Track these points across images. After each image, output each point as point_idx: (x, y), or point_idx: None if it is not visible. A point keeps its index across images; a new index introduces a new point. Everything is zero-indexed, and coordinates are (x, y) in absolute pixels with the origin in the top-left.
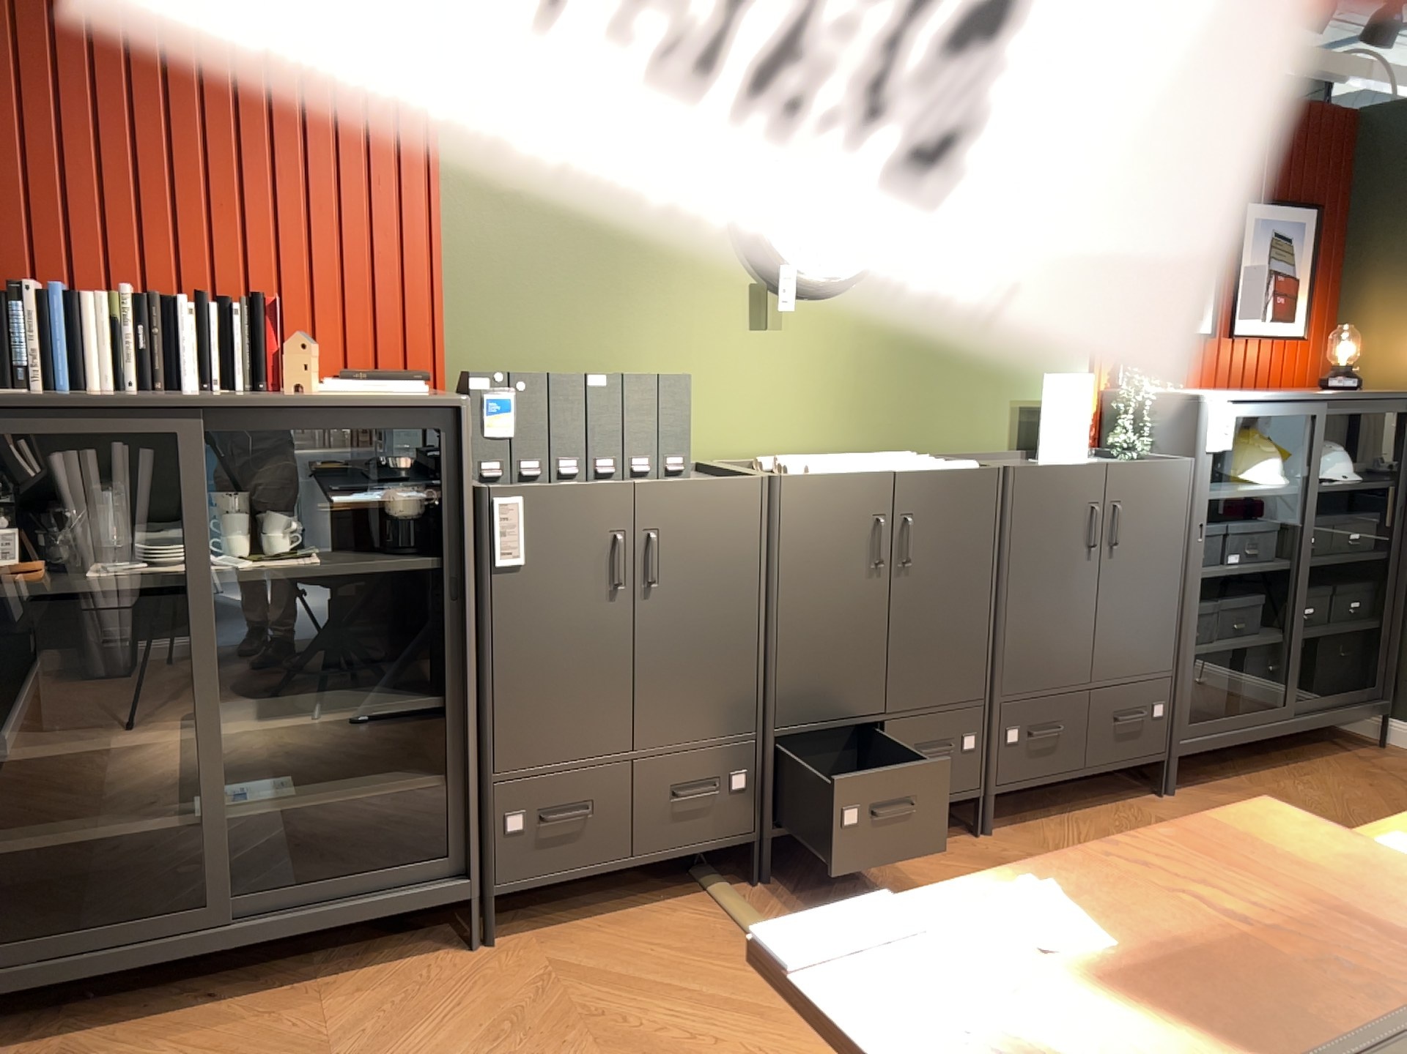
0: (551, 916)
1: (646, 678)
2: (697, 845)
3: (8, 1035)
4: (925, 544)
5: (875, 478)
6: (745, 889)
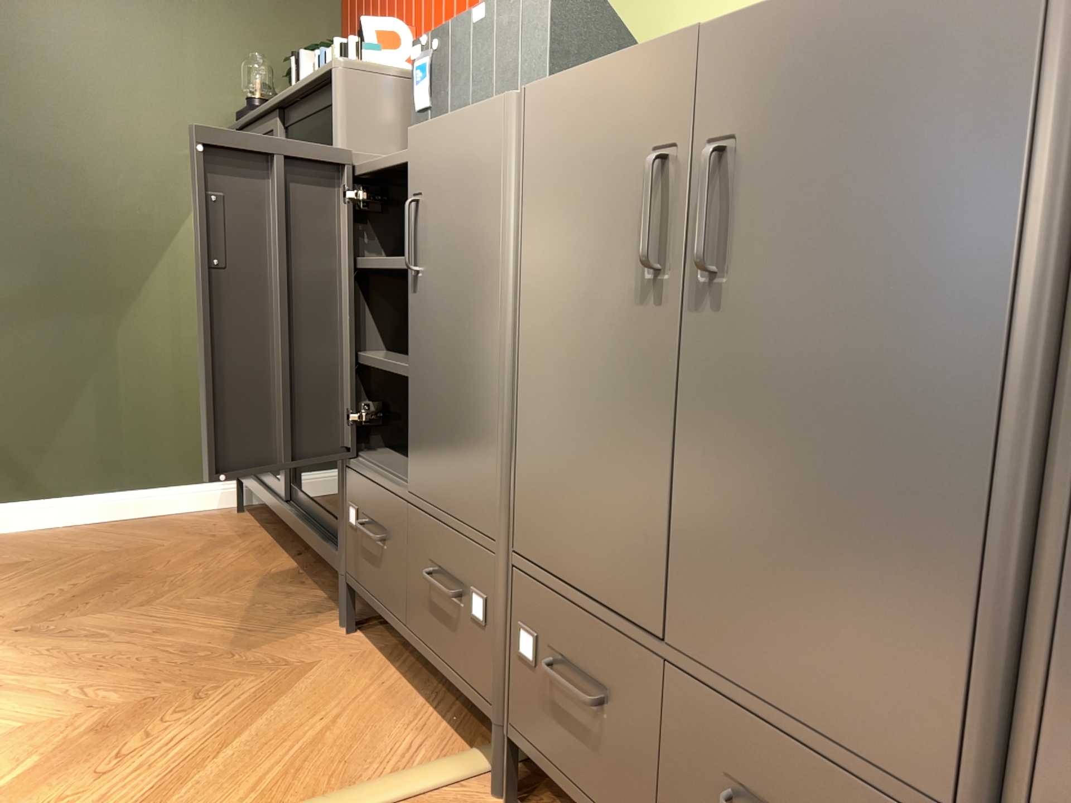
0: (406, 656)
1: (414, 396)
2: (445, 664)
3: (268, 521)
4: (764, 220)
5: (655, 57)
6: (487, 789)
